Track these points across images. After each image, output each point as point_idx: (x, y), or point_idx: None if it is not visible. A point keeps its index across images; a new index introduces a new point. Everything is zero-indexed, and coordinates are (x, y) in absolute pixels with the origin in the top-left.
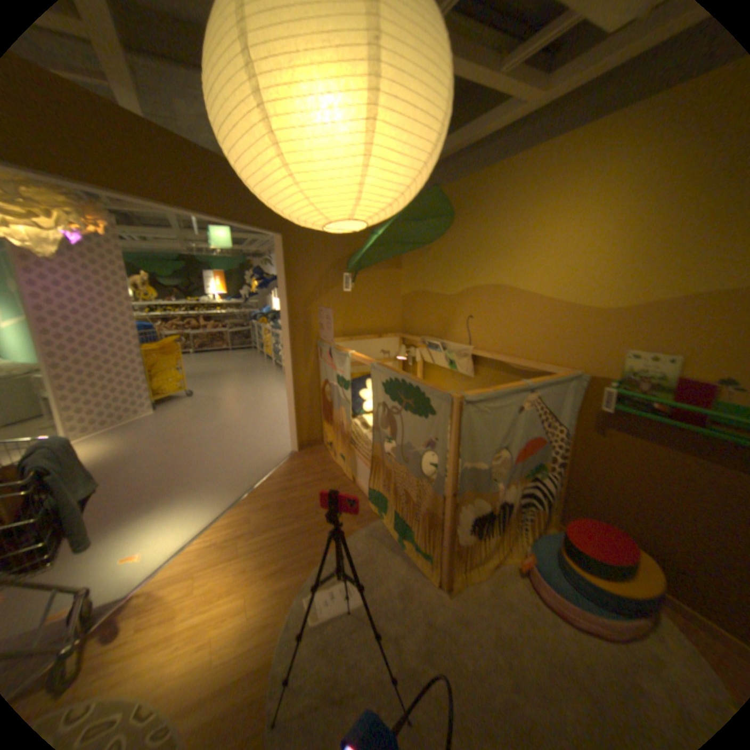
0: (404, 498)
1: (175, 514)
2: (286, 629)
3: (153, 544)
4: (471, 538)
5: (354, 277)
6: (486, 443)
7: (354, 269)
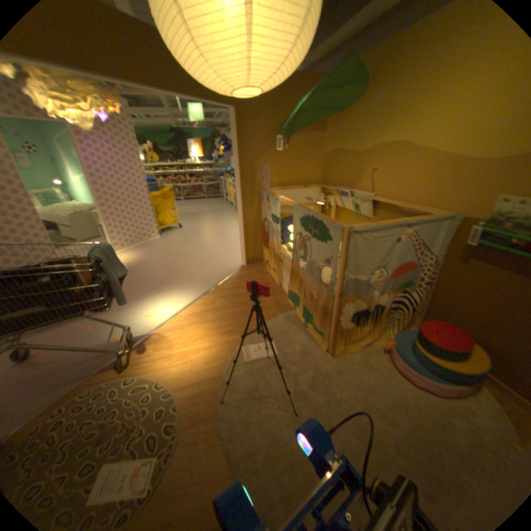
0: (309, 297)
1: (172, 295)
2: (231, 360)
3: (161, 310)
4: (350, 324)
5: (287, 140)
6: (367, 262)
7: (287, 133)
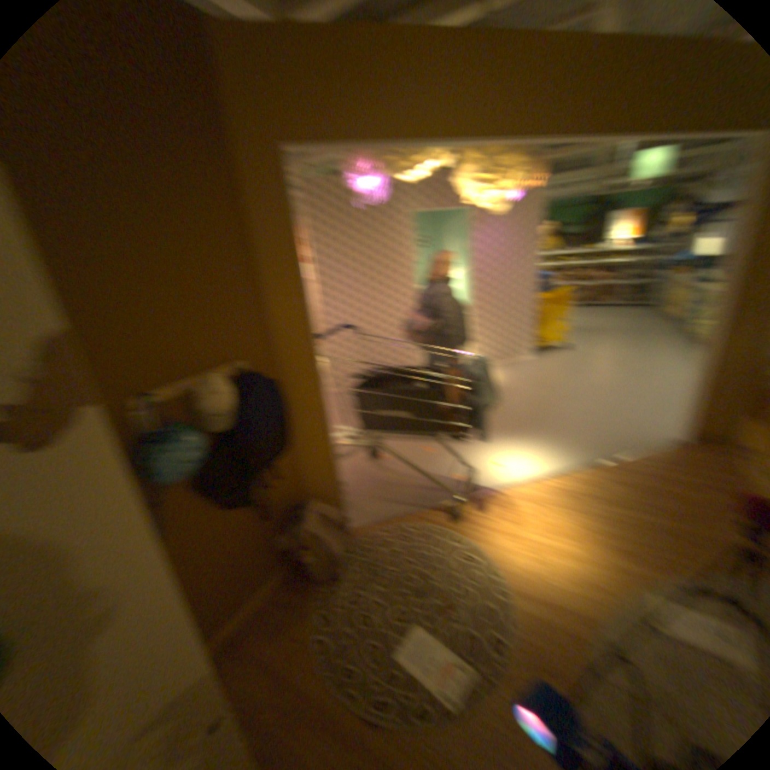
0: None
1: (535, 447)
2: (625, 607)
3: (515, 462)
4: None
5: None
6: None
7: None
